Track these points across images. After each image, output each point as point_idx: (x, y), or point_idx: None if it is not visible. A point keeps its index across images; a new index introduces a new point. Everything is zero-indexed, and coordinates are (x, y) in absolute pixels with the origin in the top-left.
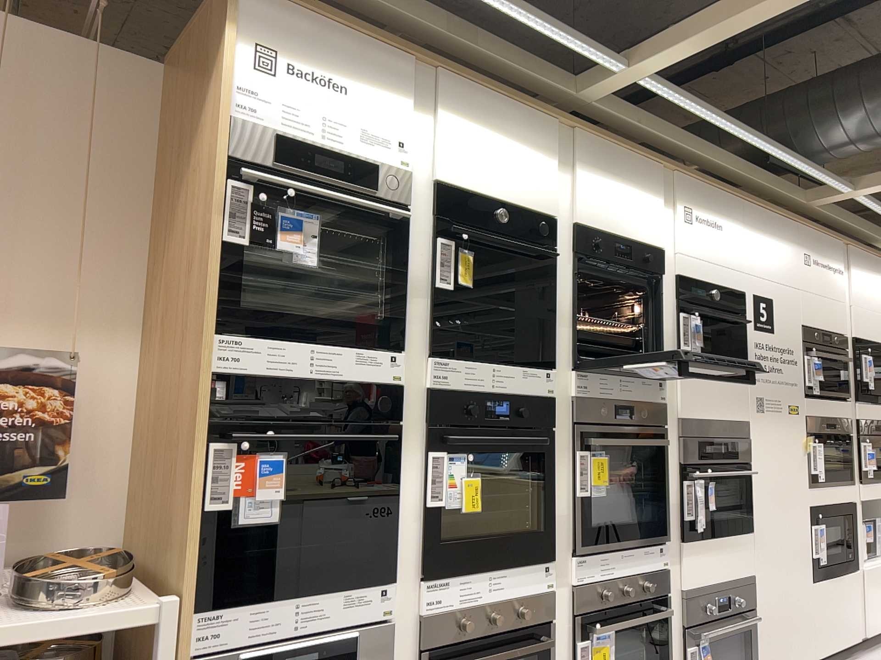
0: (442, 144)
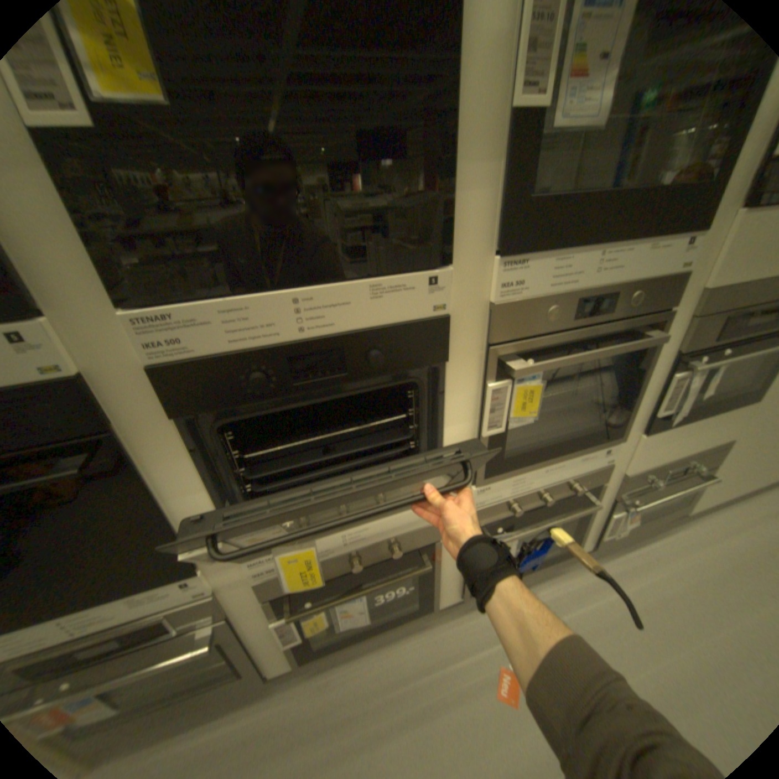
0: None
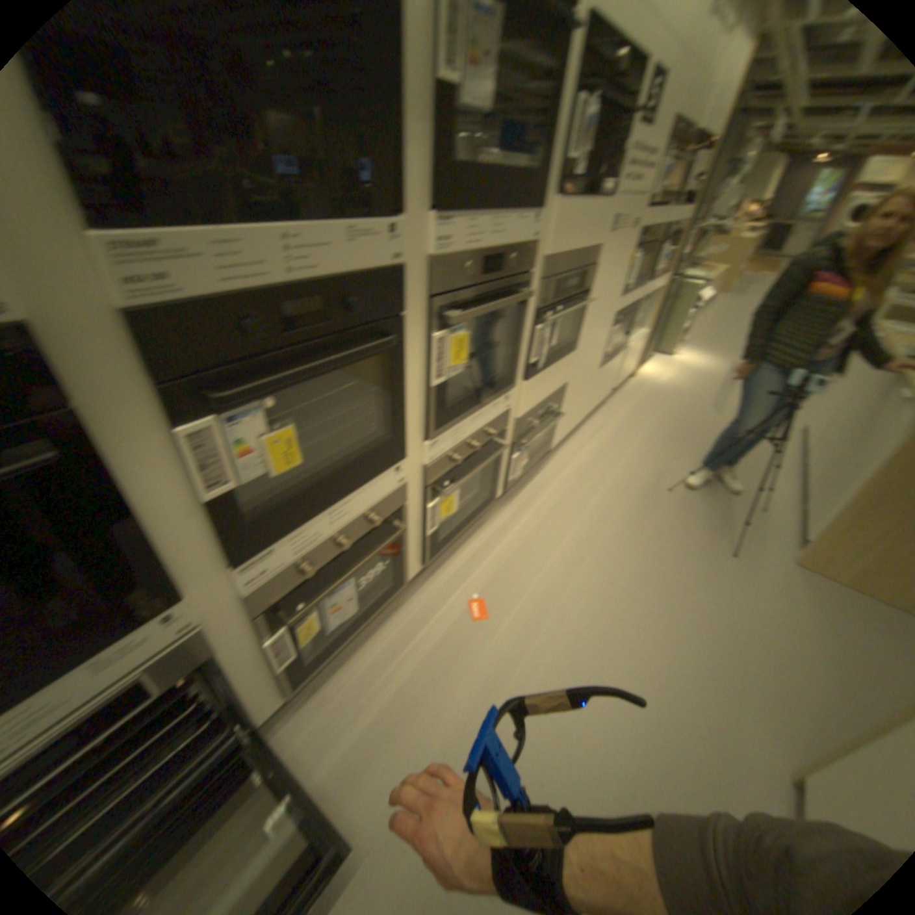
0: None
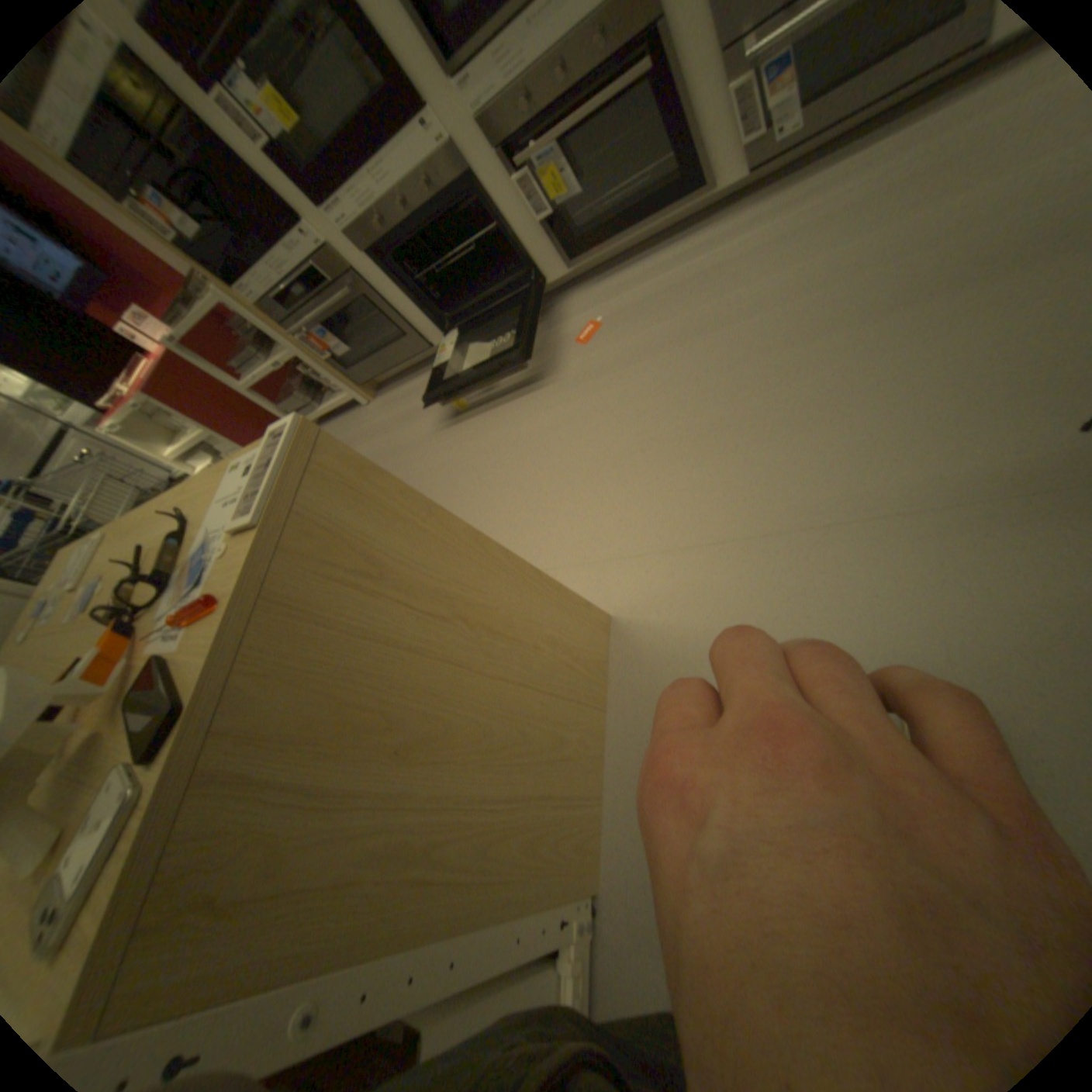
0: None
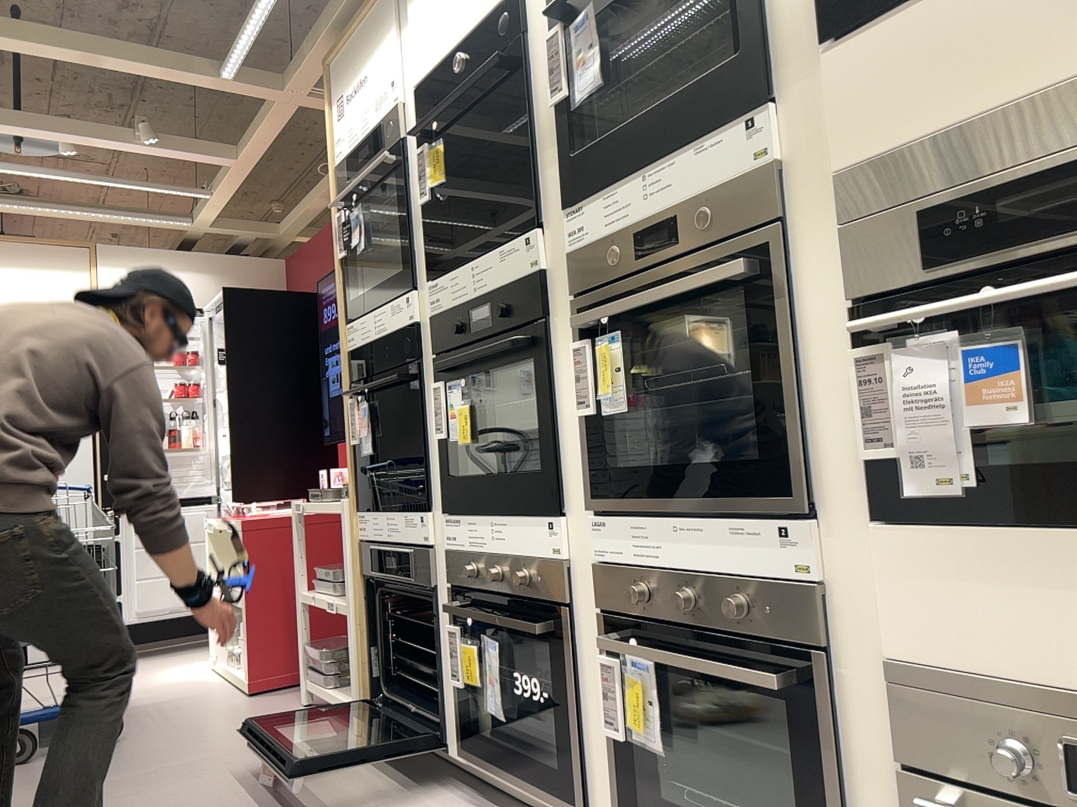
0: (410, 37)
